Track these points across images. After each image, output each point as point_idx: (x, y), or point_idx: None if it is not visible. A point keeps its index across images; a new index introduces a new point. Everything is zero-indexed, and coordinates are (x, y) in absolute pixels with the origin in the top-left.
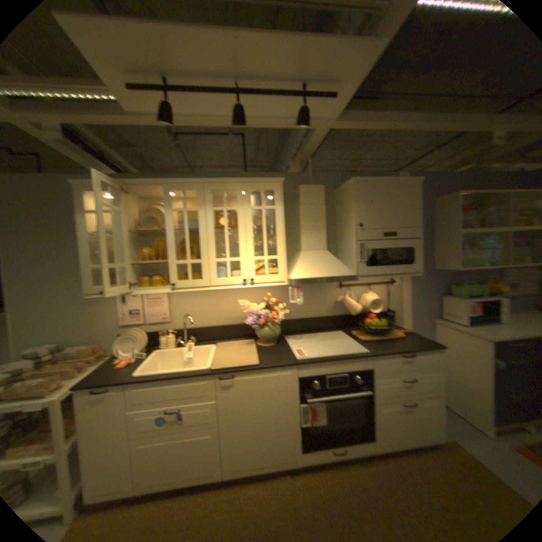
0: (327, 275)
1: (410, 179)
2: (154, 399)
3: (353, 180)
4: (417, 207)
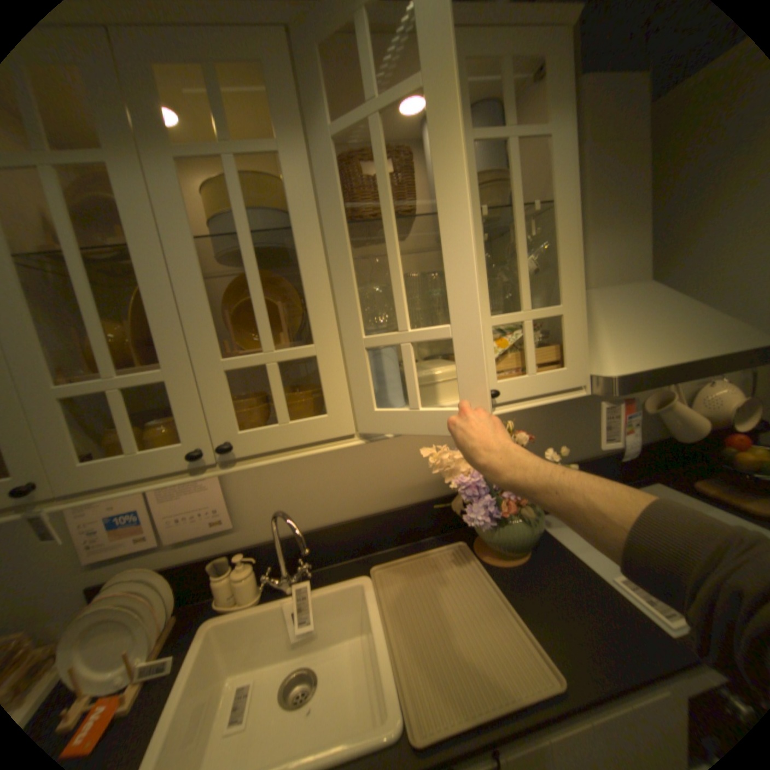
0: (705, 350)
1: None
2: None
3: None
4: None
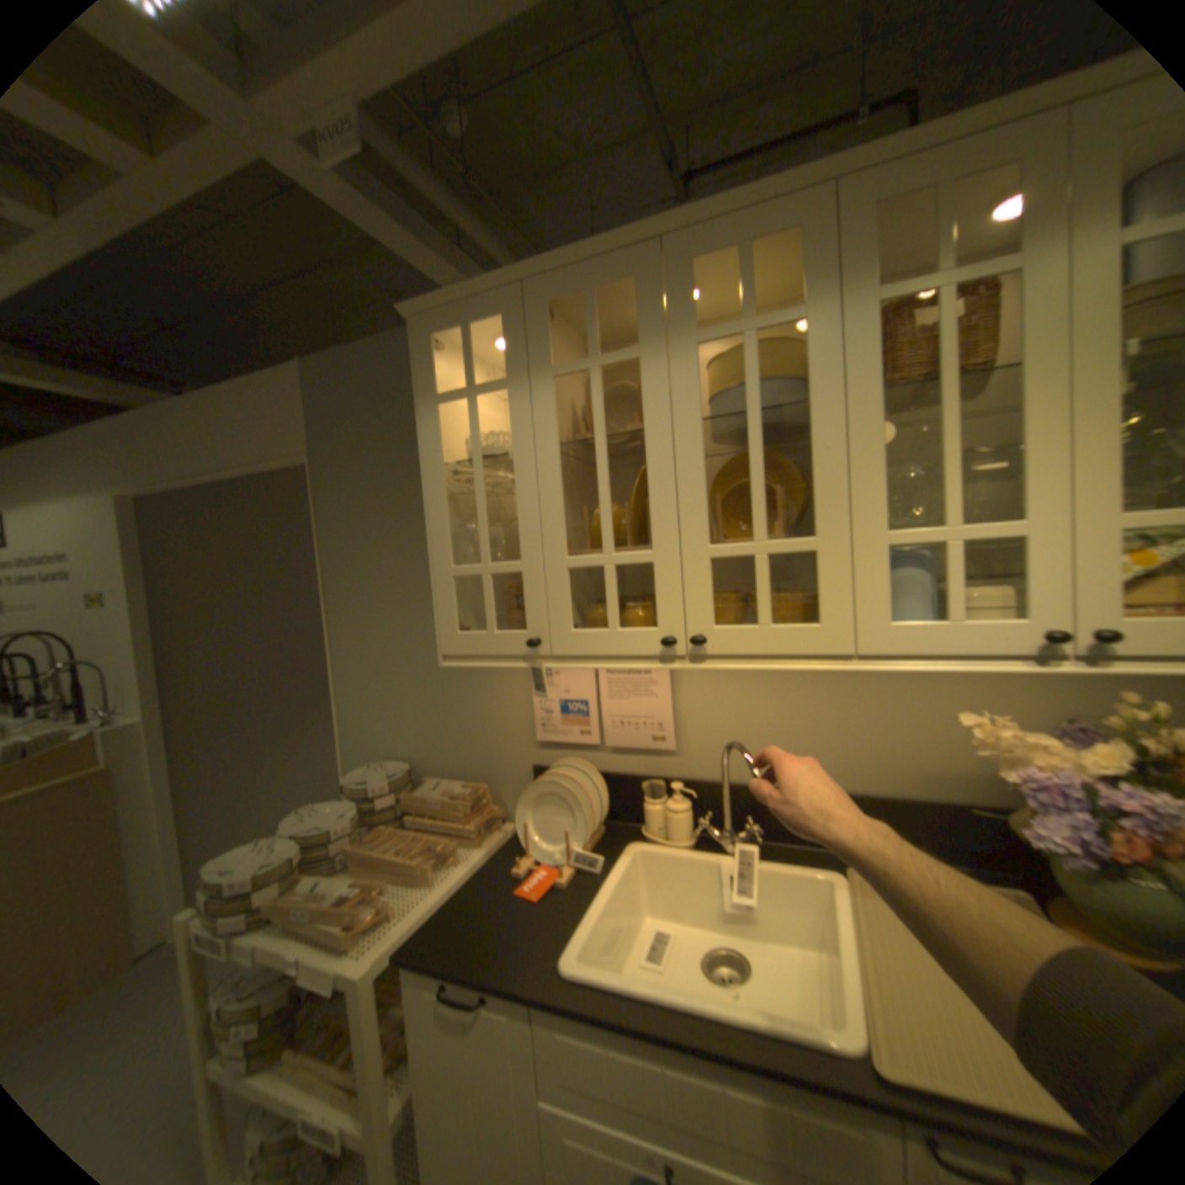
0: None
1: None
2: (622, 1095)
3: None
4: None
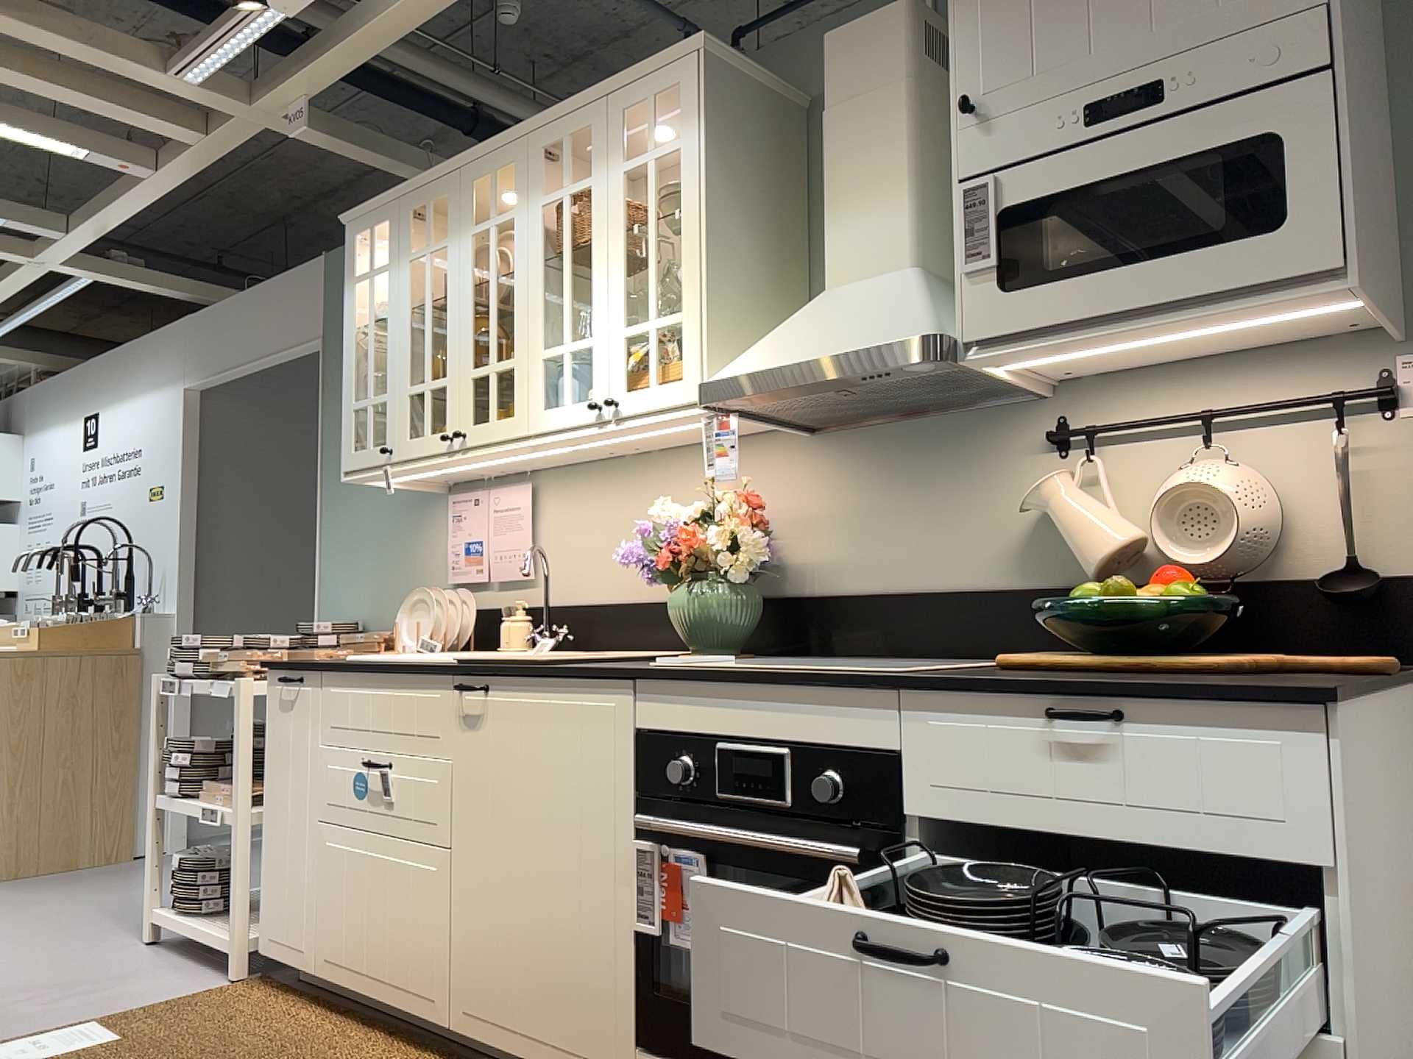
0: (817, 352)
1: None
2: (354, 718)
3: None
4: None
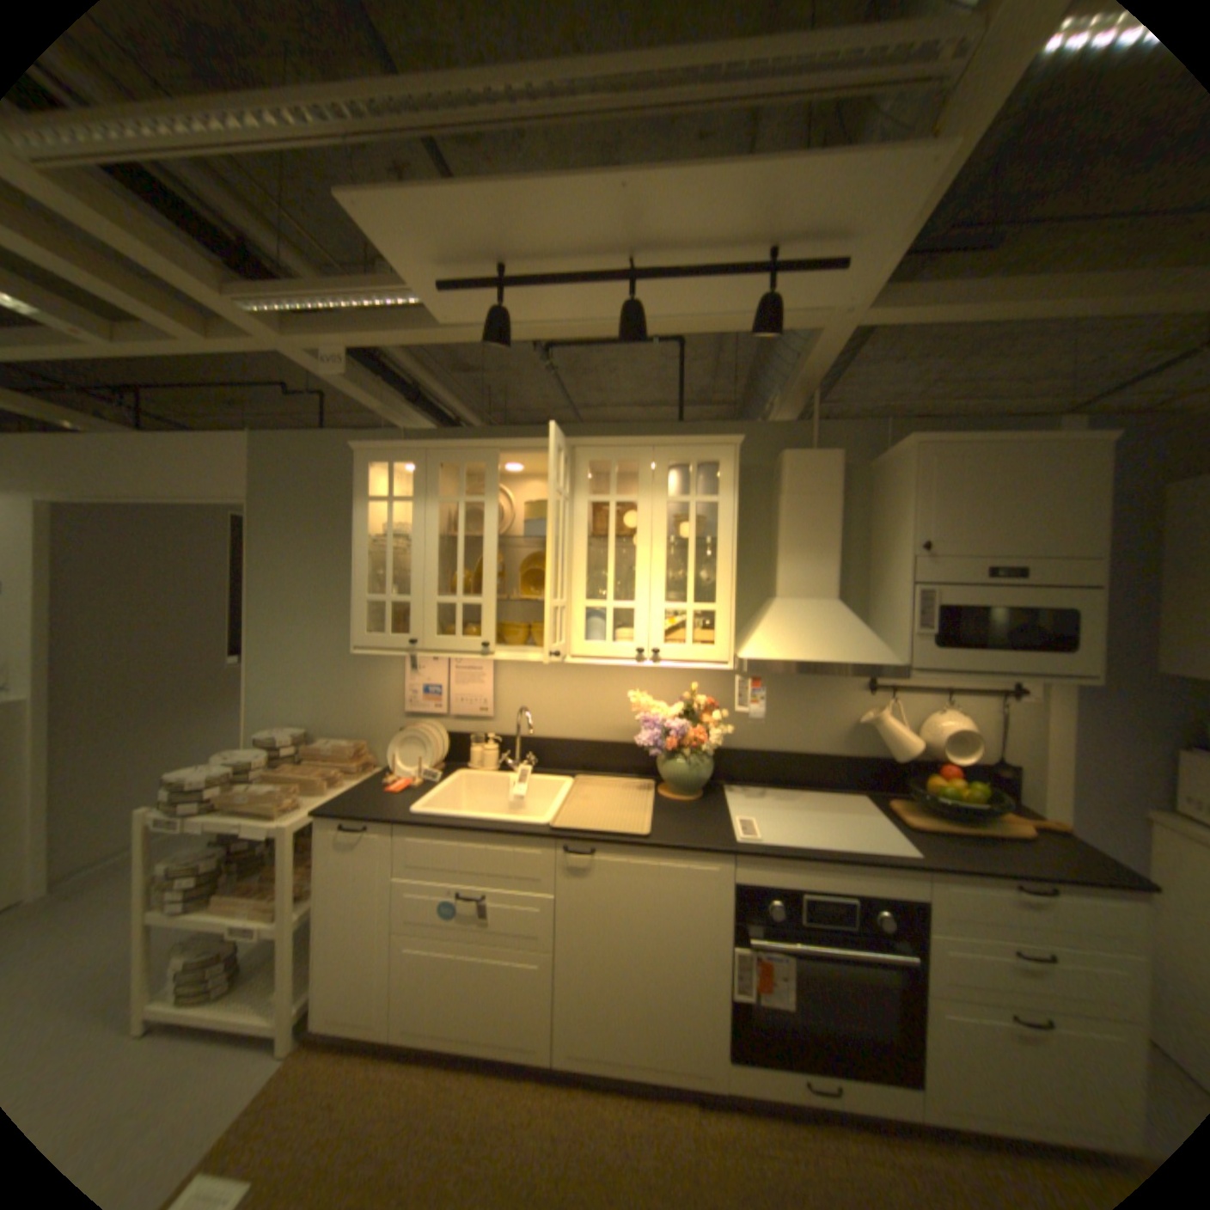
0: (827, 657)
1: (1075, 435)
2: (438, 863)
3: (911, 439)
4: (1094, 507)
